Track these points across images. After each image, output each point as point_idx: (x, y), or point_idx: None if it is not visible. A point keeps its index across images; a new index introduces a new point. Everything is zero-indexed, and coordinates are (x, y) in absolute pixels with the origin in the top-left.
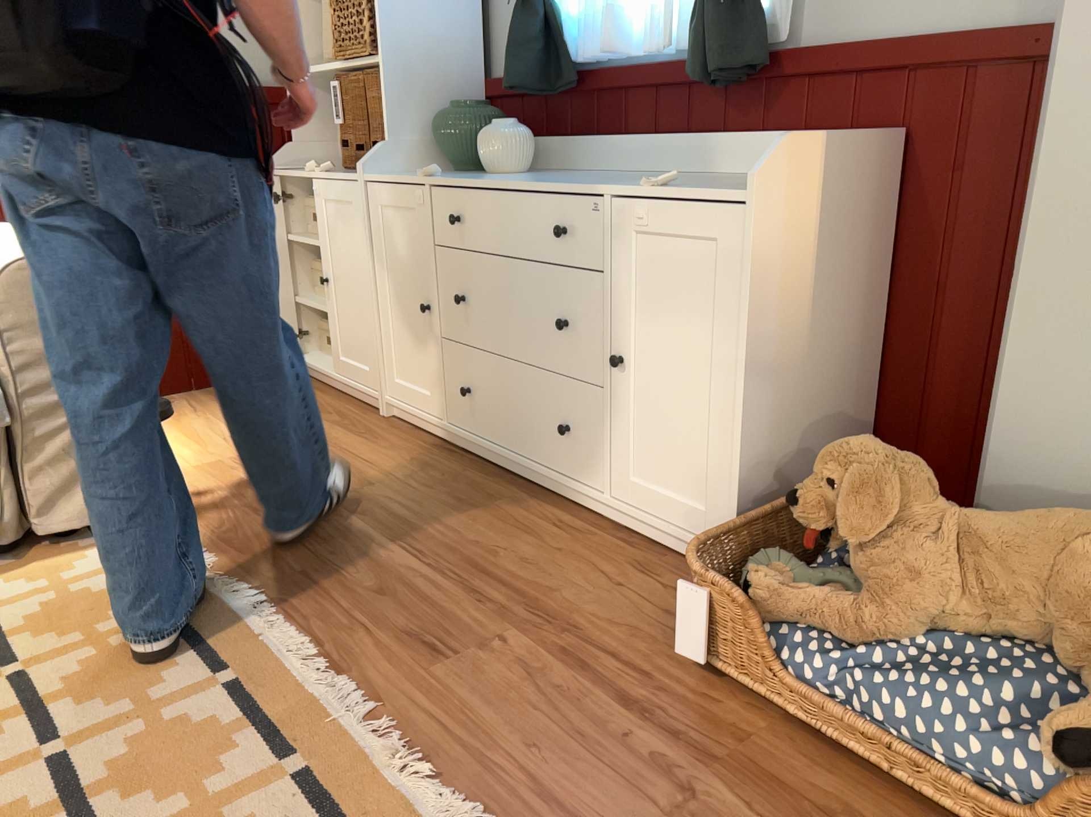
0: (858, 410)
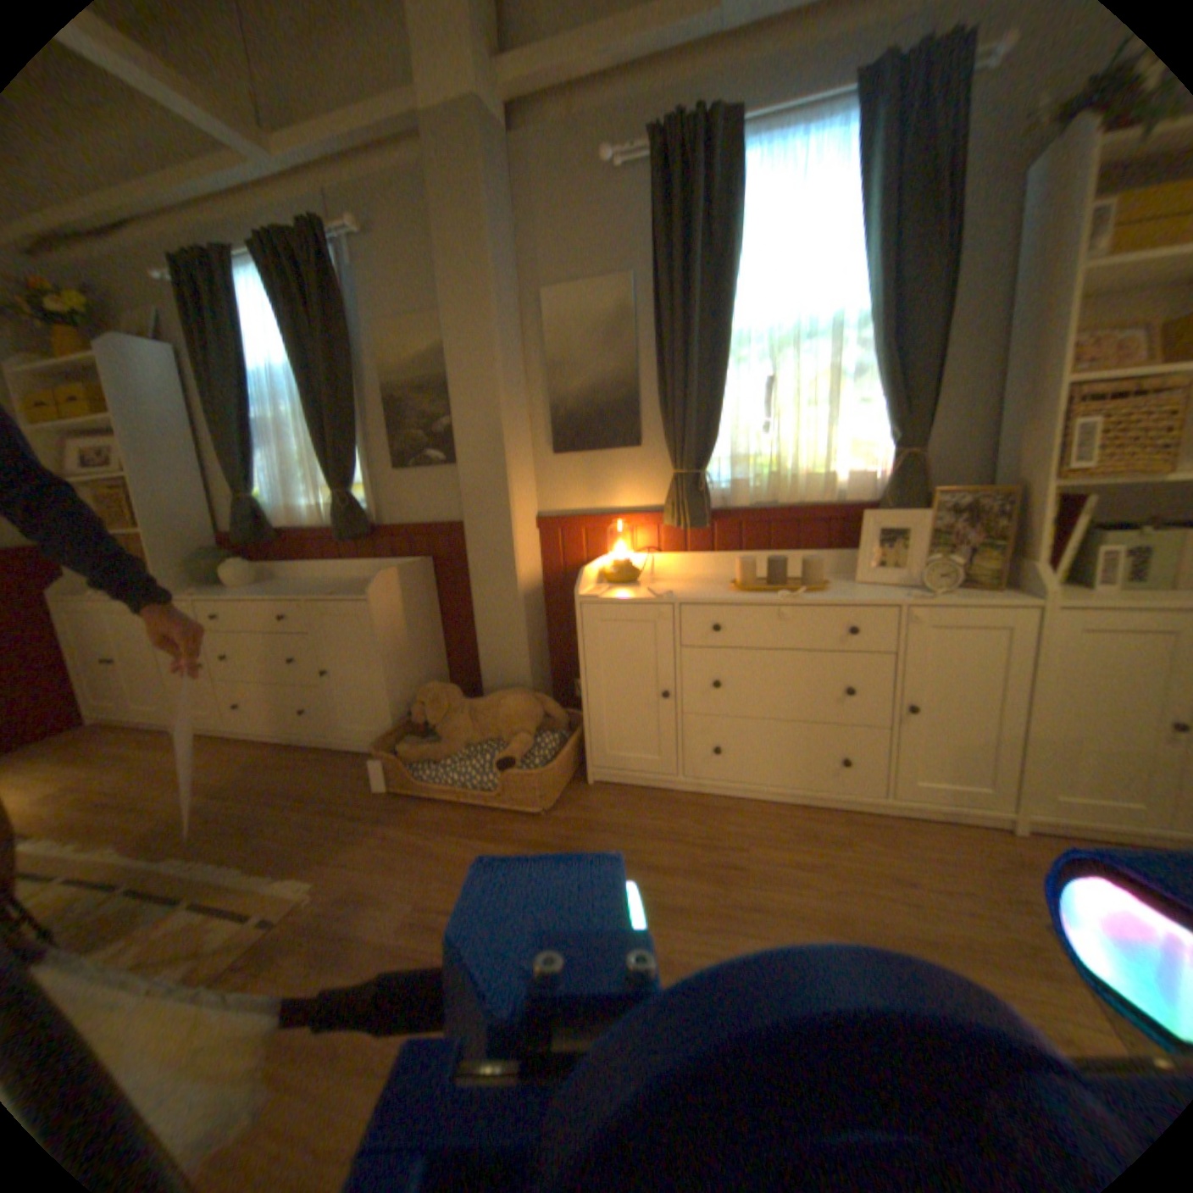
0: (441, 670)
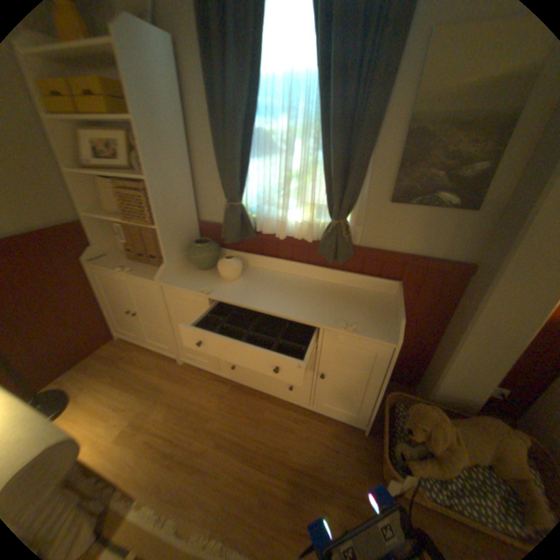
0: None
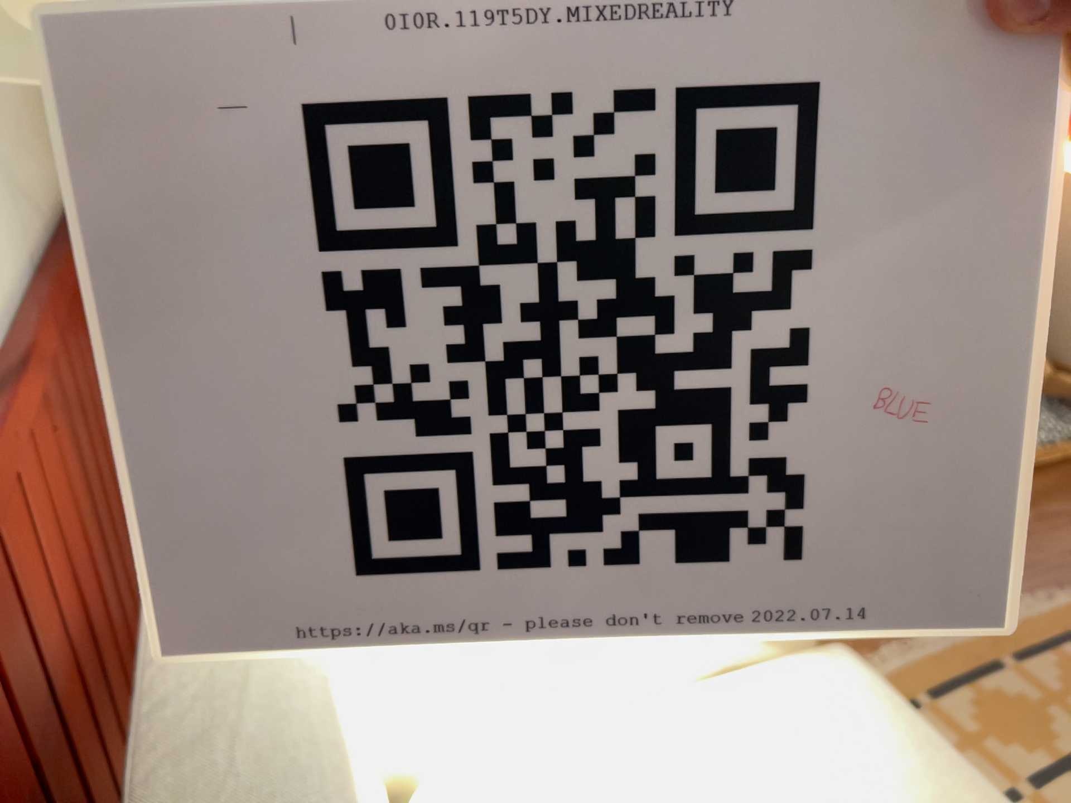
0: None
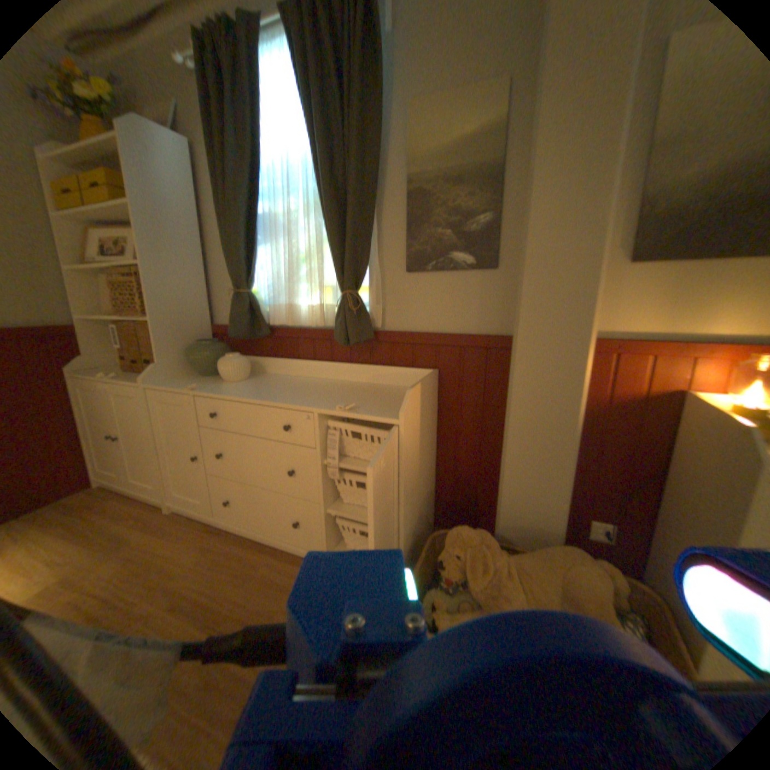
0: (432, 486)
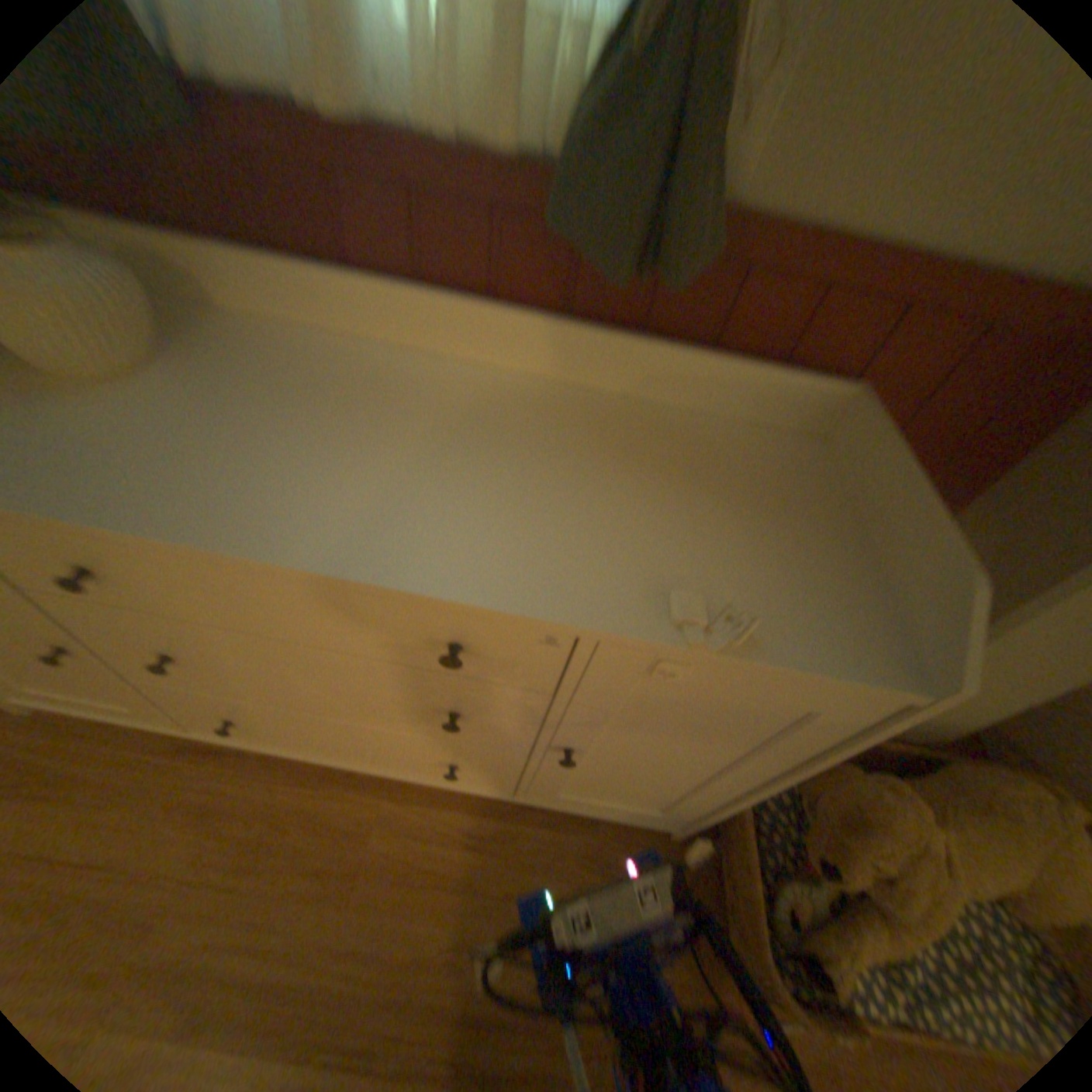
0: None
